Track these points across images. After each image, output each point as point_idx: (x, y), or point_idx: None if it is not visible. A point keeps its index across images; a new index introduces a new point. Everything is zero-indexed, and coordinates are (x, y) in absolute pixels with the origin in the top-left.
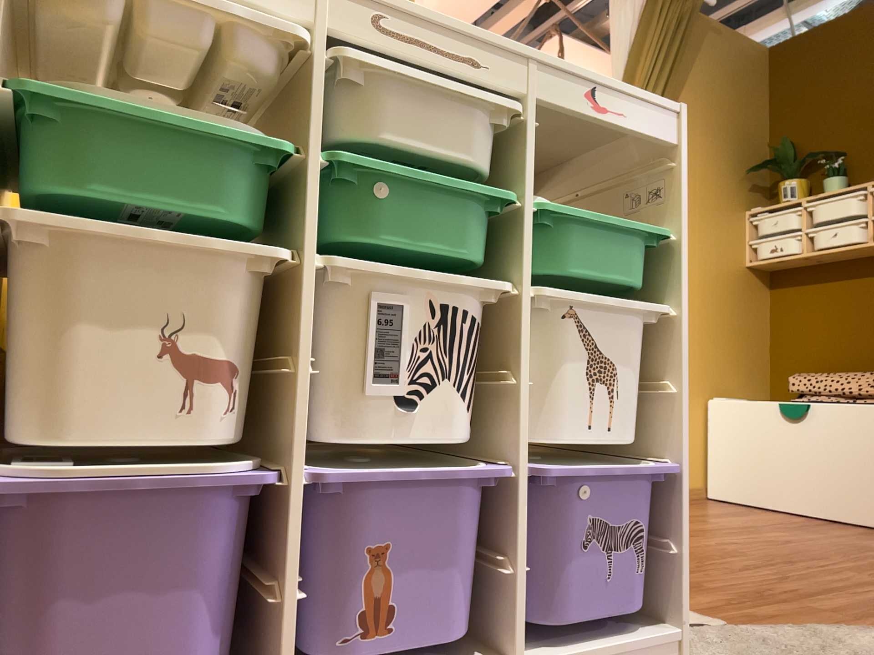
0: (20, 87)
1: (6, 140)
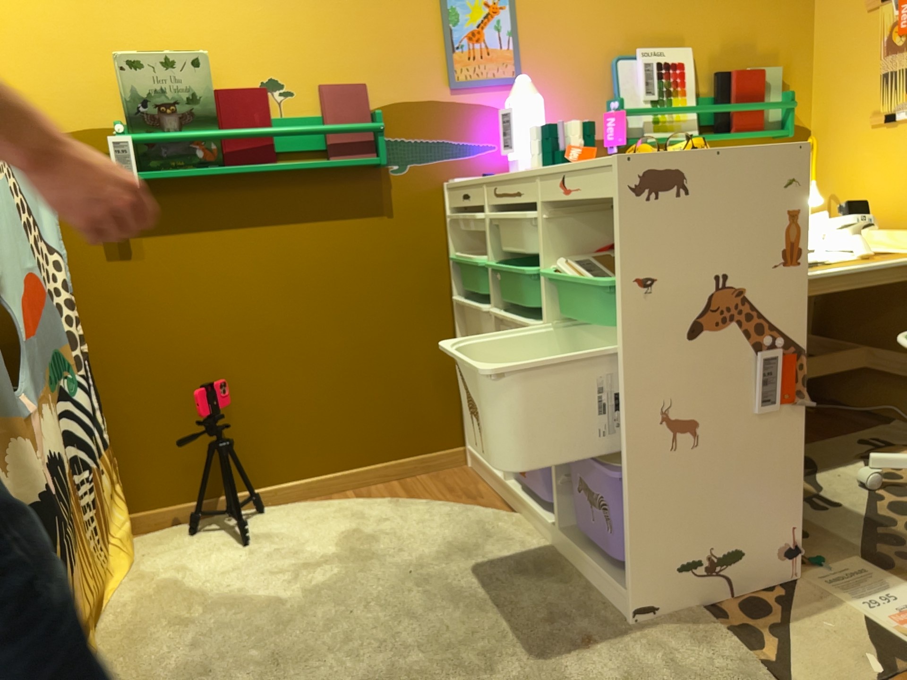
0: (456, 254)
1: (458, 272)
